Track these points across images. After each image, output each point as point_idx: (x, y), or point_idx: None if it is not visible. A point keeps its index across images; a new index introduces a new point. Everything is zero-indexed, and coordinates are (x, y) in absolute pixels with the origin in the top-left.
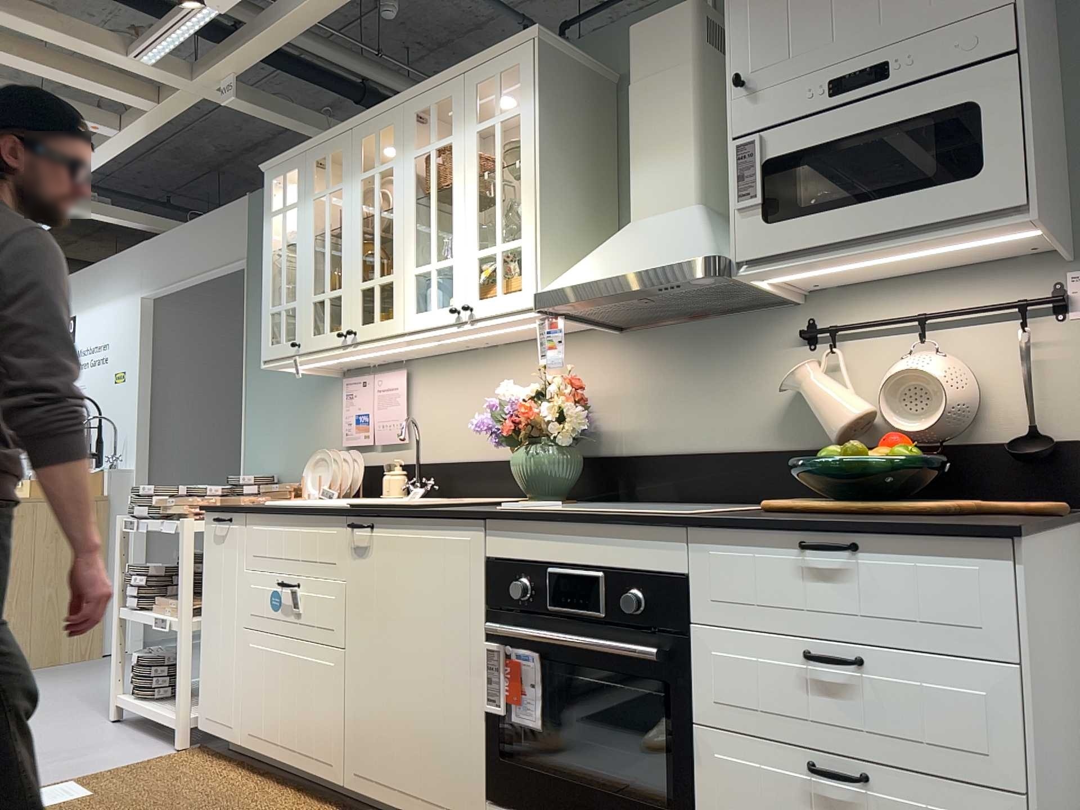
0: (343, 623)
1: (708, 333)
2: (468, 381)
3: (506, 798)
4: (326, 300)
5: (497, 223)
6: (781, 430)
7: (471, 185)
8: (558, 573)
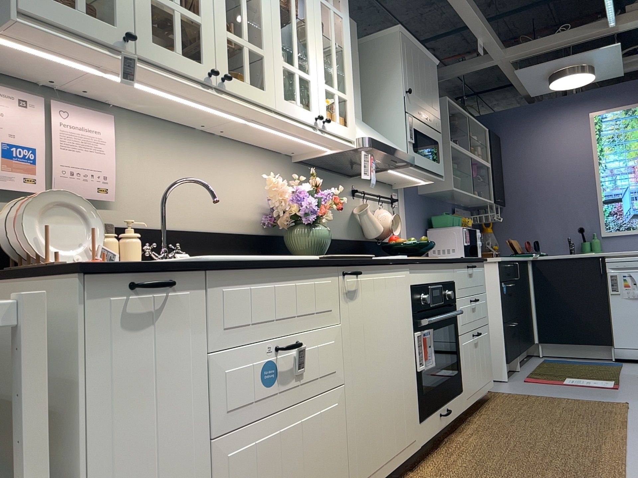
0: (342, 361)
1: (327, 178)
2: (188, 157)
3: (425, 412)
4: (178, 15)
5: (335, 76)
6: (349, 231)
7: (320, 35)
8: (432, 288)
